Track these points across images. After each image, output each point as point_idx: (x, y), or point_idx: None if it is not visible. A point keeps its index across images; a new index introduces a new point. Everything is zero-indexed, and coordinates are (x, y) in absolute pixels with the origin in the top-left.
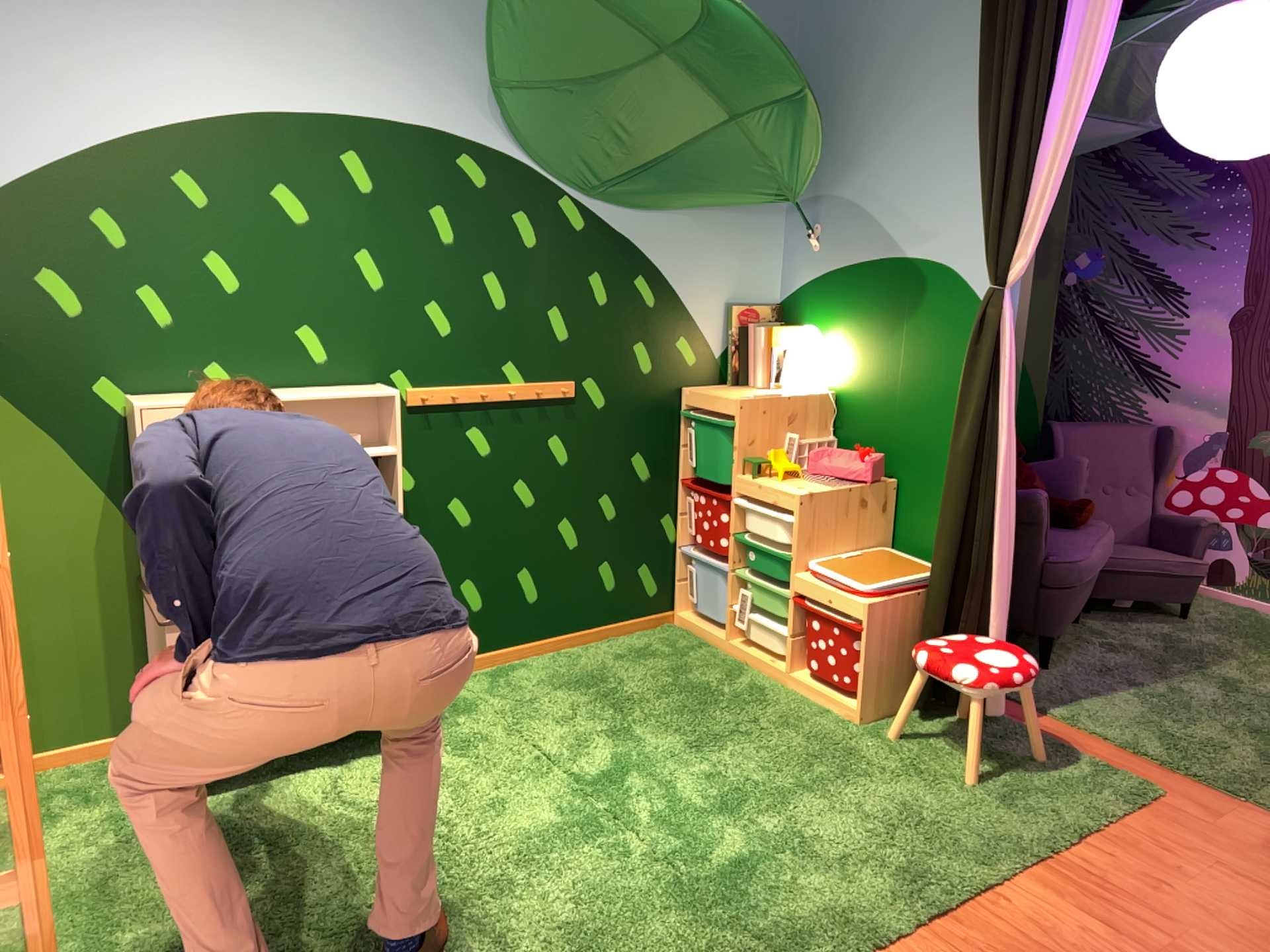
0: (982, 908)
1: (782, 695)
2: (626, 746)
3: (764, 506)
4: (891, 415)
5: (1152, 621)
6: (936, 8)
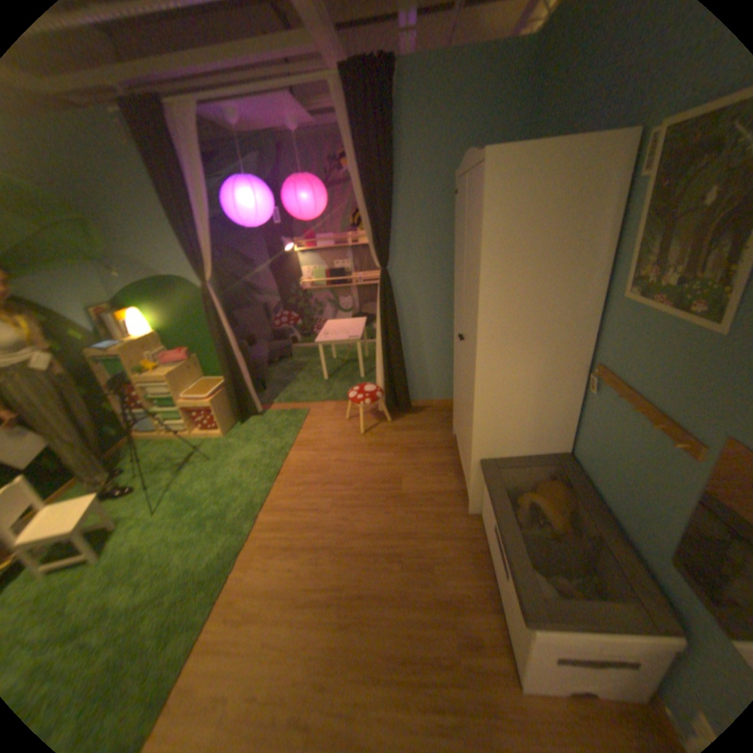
0: (286, 467)
1: (192, 442)
2: (145, 494)
3: (150, 383)
4: (183, 333)
5: (285, 362)
6: (128, 174)
